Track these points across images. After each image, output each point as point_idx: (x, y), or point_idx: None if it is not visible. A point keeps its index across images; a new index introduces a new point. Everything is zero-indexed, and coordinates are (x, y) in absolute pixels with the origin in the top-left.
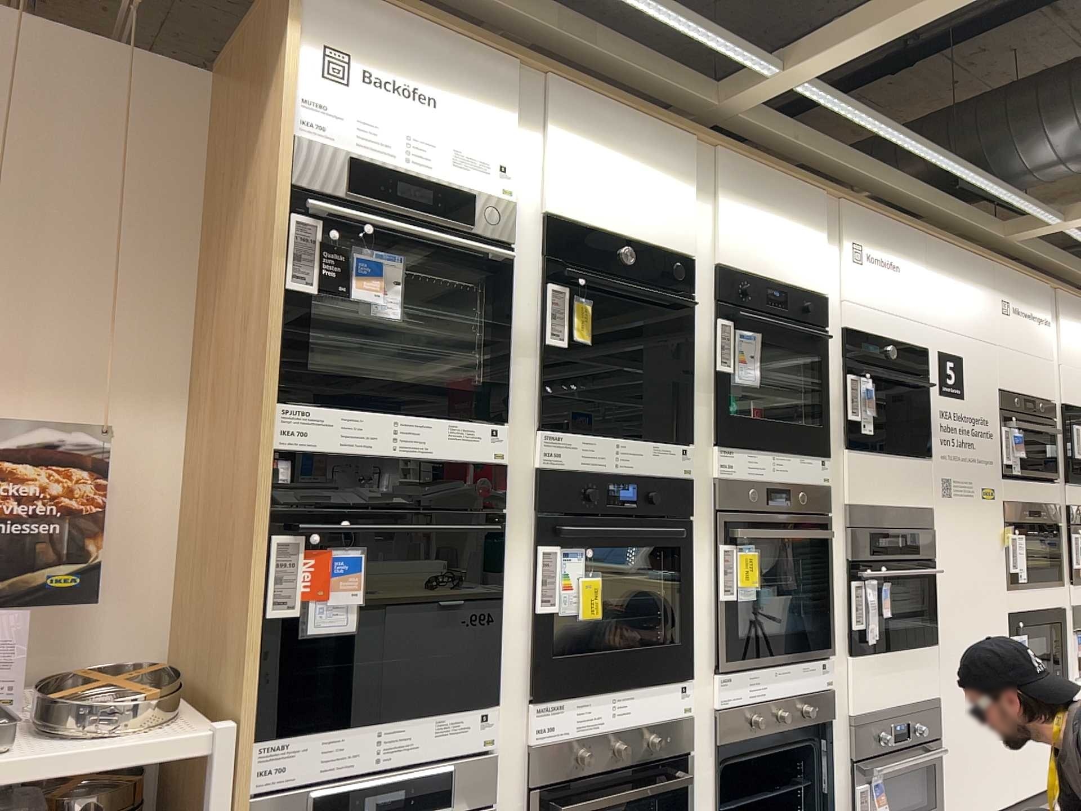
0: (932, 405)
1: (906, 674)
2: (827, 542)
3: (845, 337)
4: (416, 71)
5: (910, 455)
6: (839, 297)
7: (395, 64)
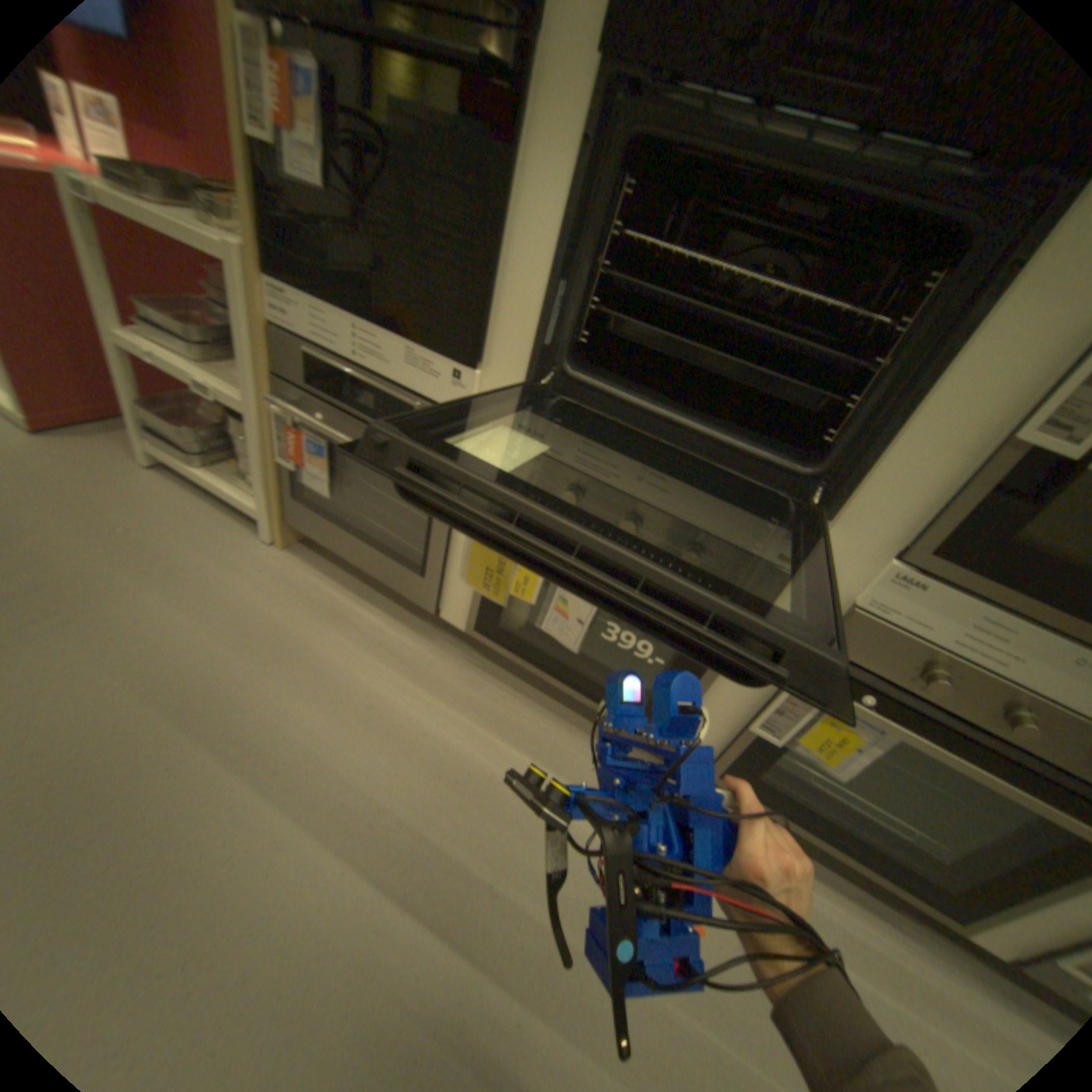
0: None
1: None
2: None
3: None
4: None
5: None
6: None
7: None
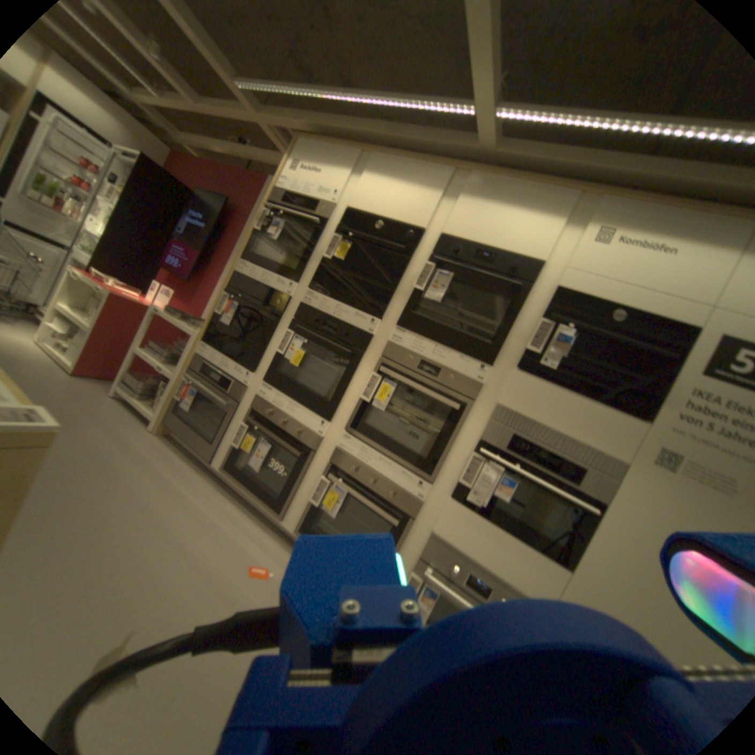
0: (681, 379)
1: (509, 557)
2: (463, 416)
3: (555, 293)
4: (317, 162)
5: (617, 408)
6: (563, 264)
7: (311, 161)
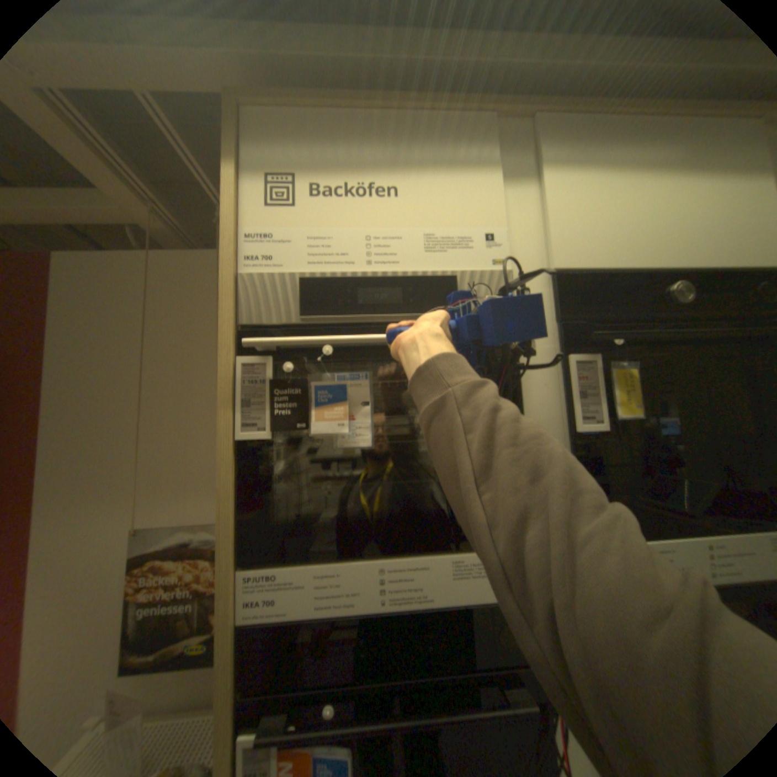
0: None
1: None
2: None
3: None
4: (366, 160)
5: None
6: None
7: (340, 160)
